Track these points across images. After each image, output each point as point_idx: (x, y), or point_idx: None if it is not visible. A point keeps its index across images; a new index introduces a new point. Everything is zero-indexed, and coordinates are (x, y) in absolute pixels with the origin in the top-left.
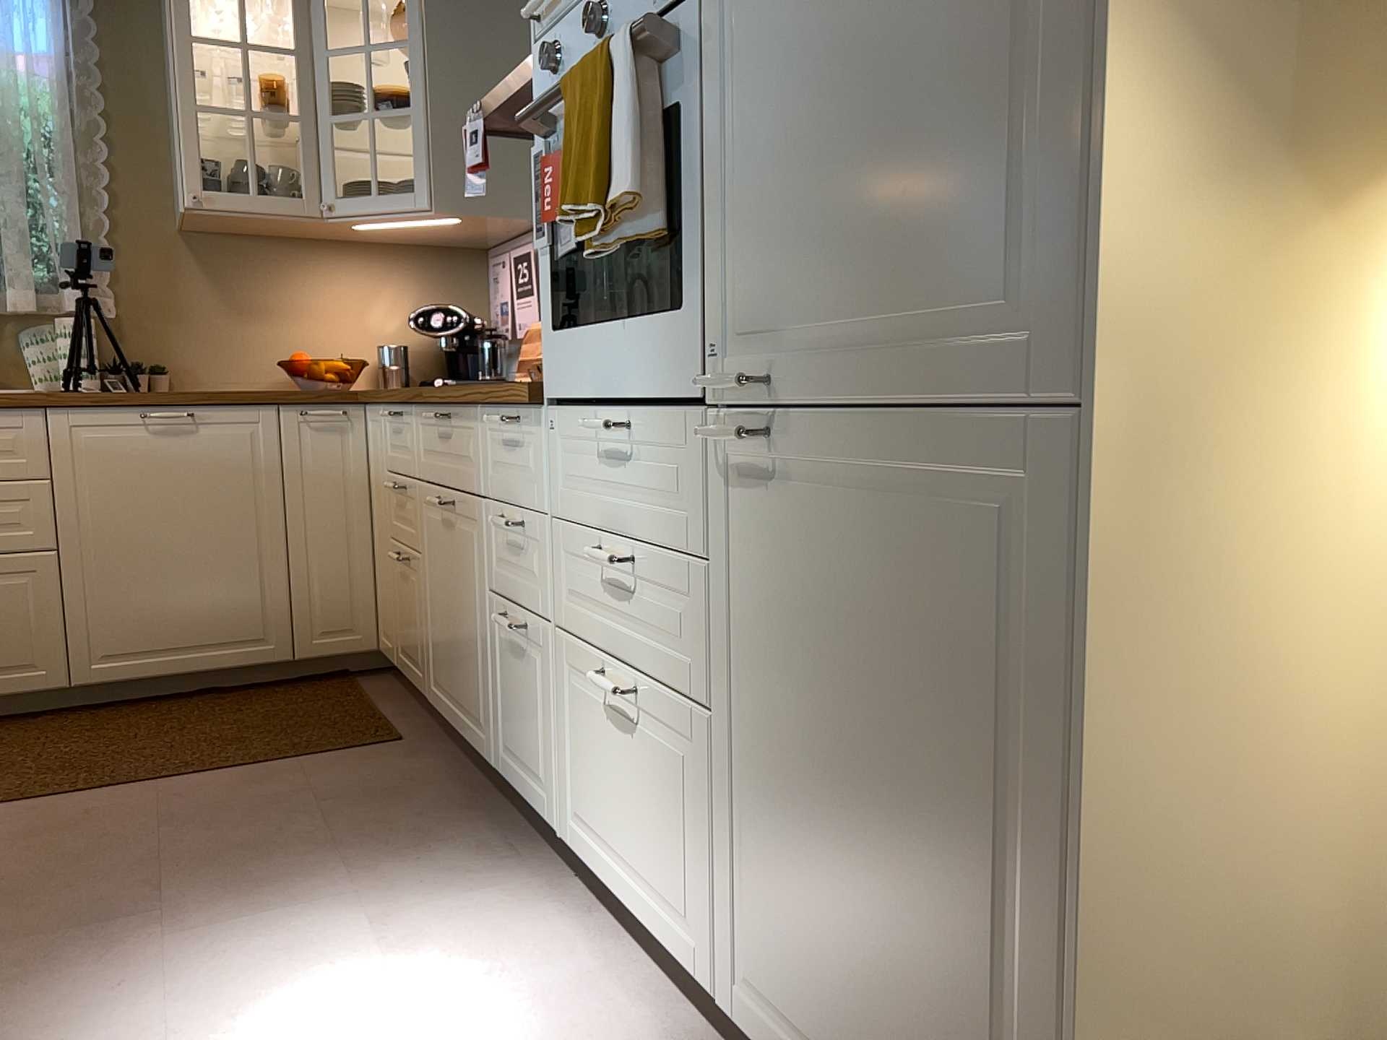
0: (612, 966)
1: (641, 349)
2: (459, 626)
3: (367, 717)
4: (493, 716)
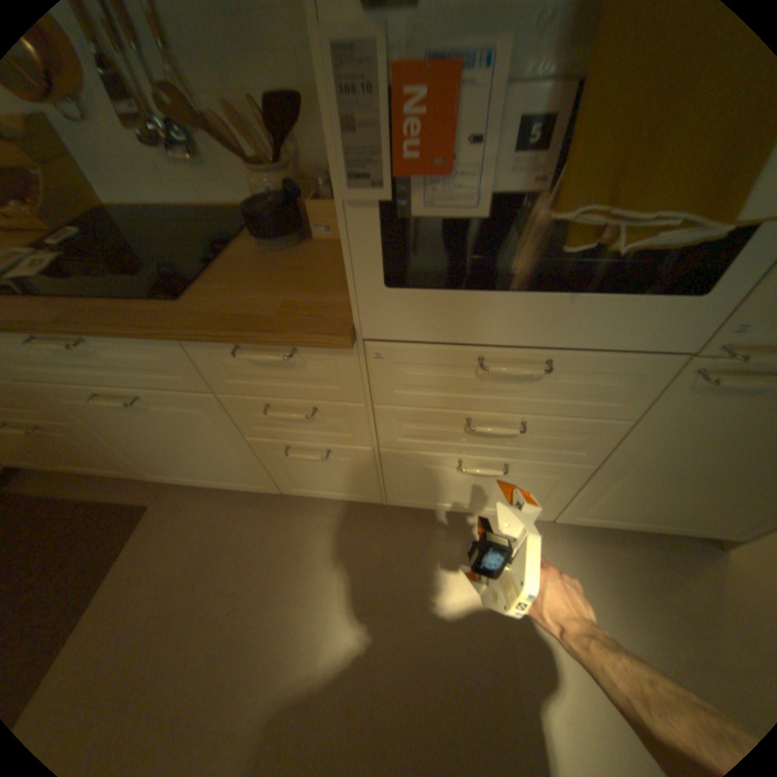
0: (454, 527)
1: (592, 315)
2: (189, 452)
3: (86, 511)
4: (272, 479)
